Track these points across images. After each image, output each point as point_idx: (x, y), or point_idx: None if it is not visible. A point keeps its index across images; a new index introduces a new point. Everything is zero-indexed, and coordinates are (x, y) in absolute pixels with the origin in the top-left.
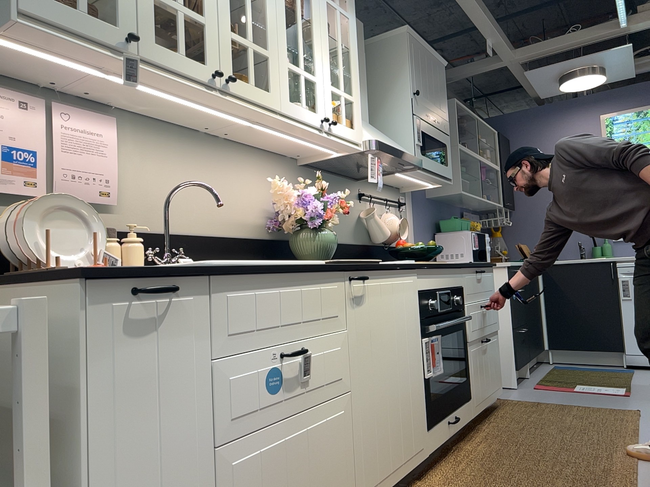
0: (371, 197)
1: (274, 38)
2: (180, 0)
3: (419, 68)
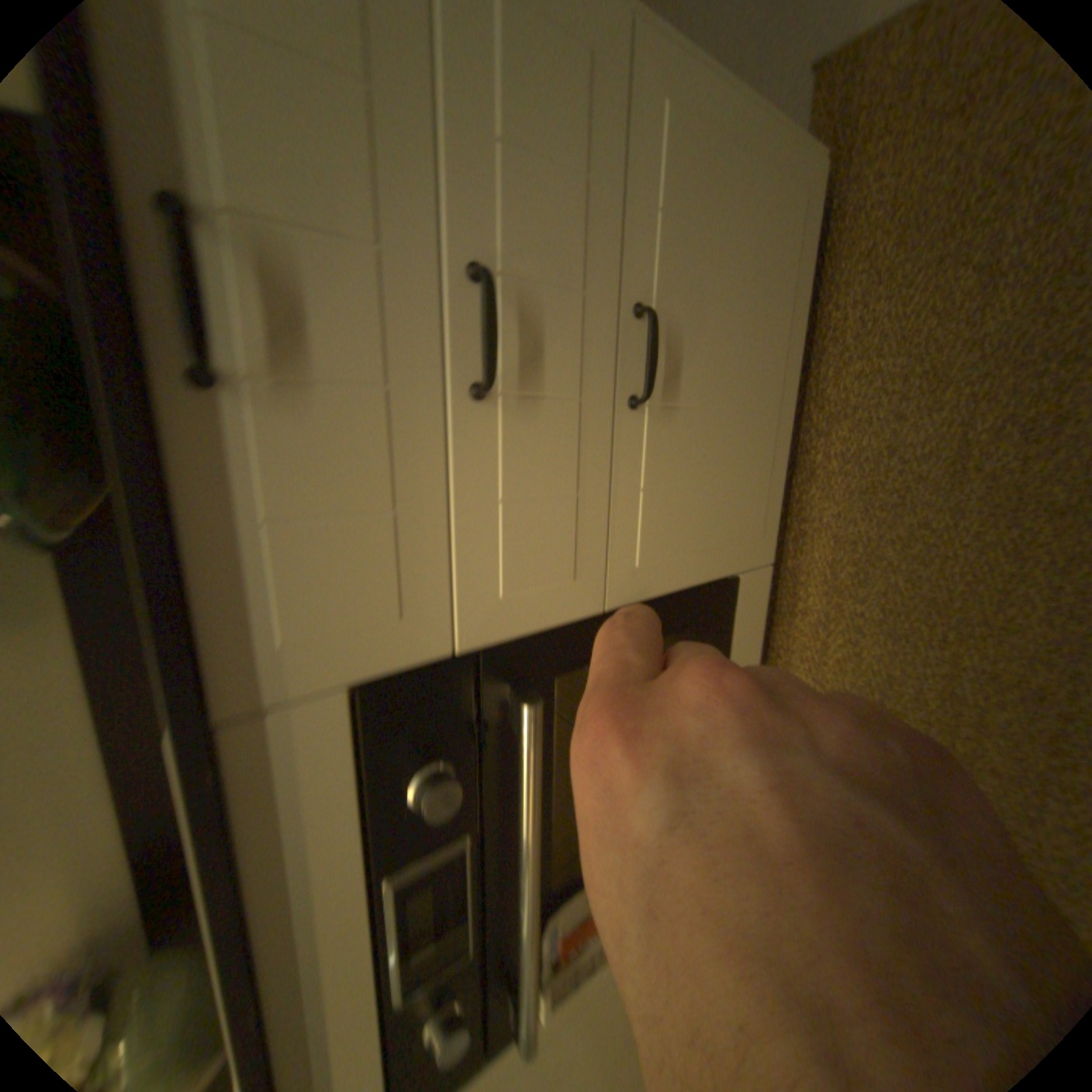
0: None
1: None
2: None
3: None
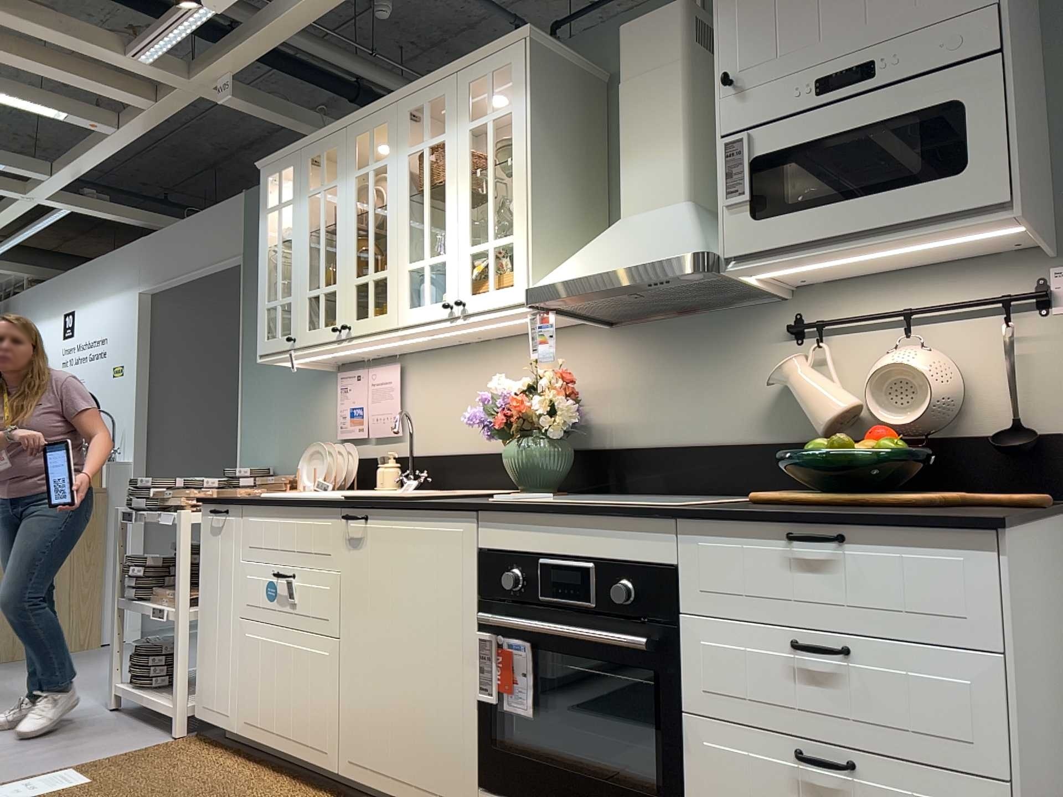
0: (824, 326)
1: (392, 249)
2: (322, 284)
3: None
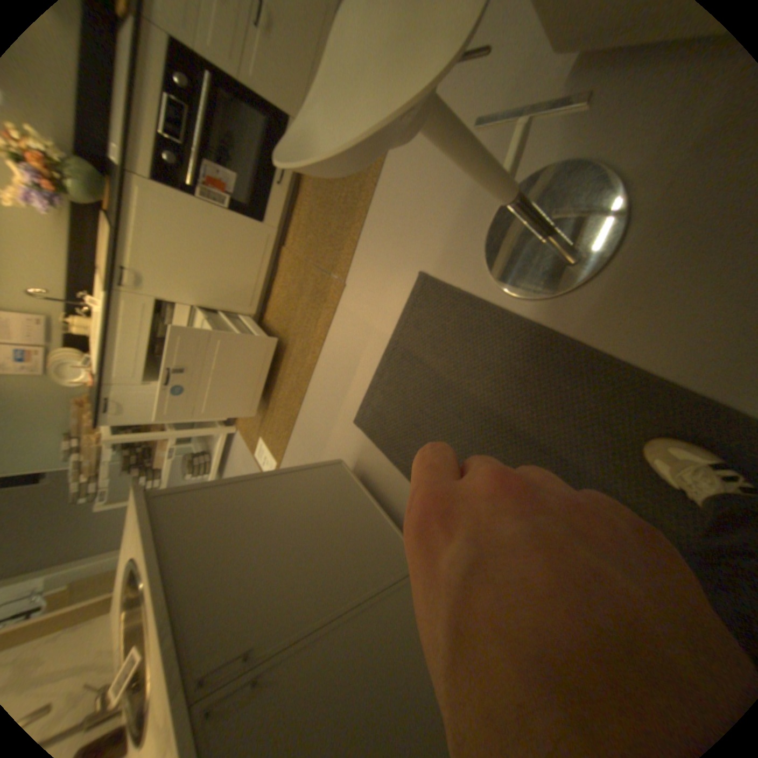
0: None
1: None
2: None
3: None
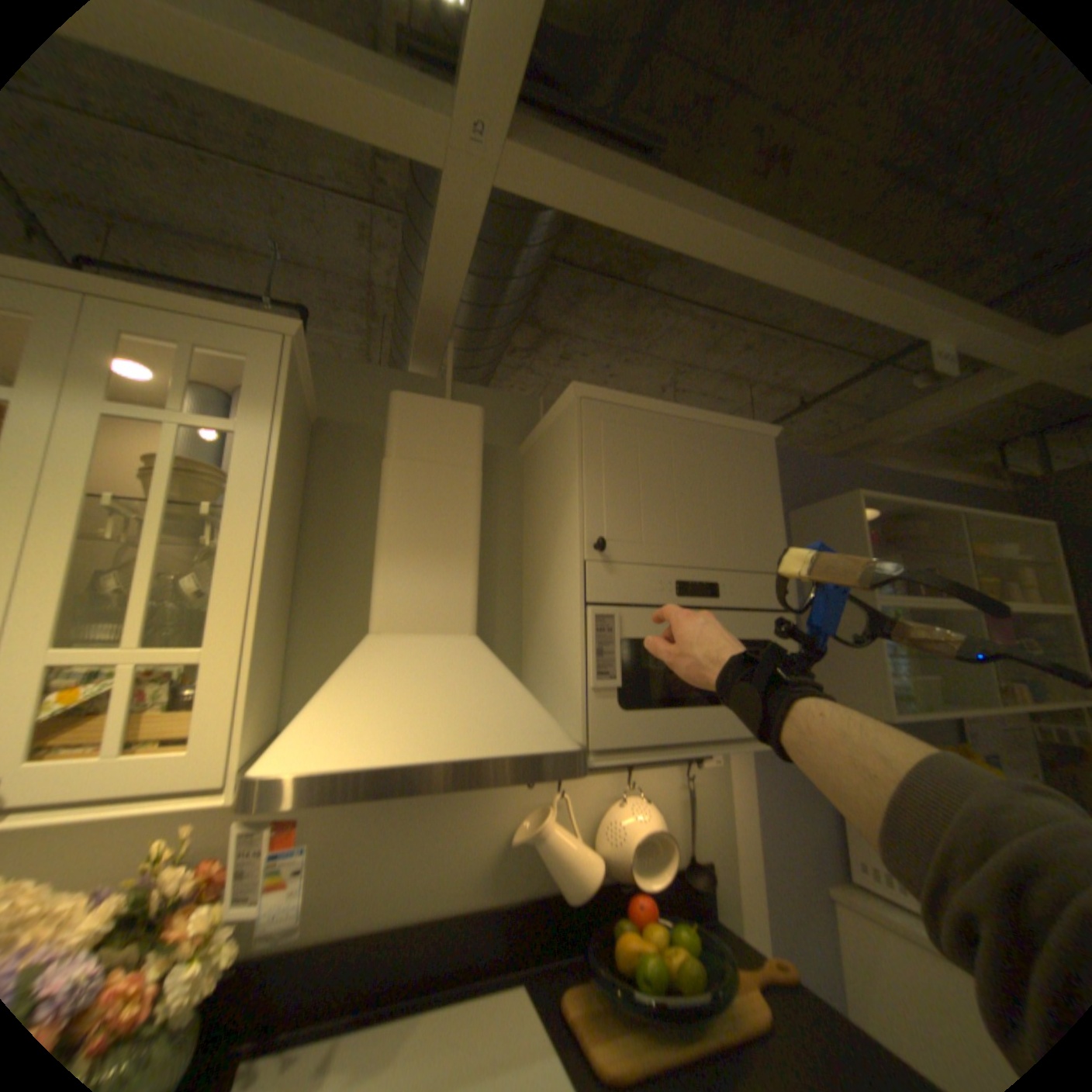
0: None
1: None
2: None
3: (631, 471)
